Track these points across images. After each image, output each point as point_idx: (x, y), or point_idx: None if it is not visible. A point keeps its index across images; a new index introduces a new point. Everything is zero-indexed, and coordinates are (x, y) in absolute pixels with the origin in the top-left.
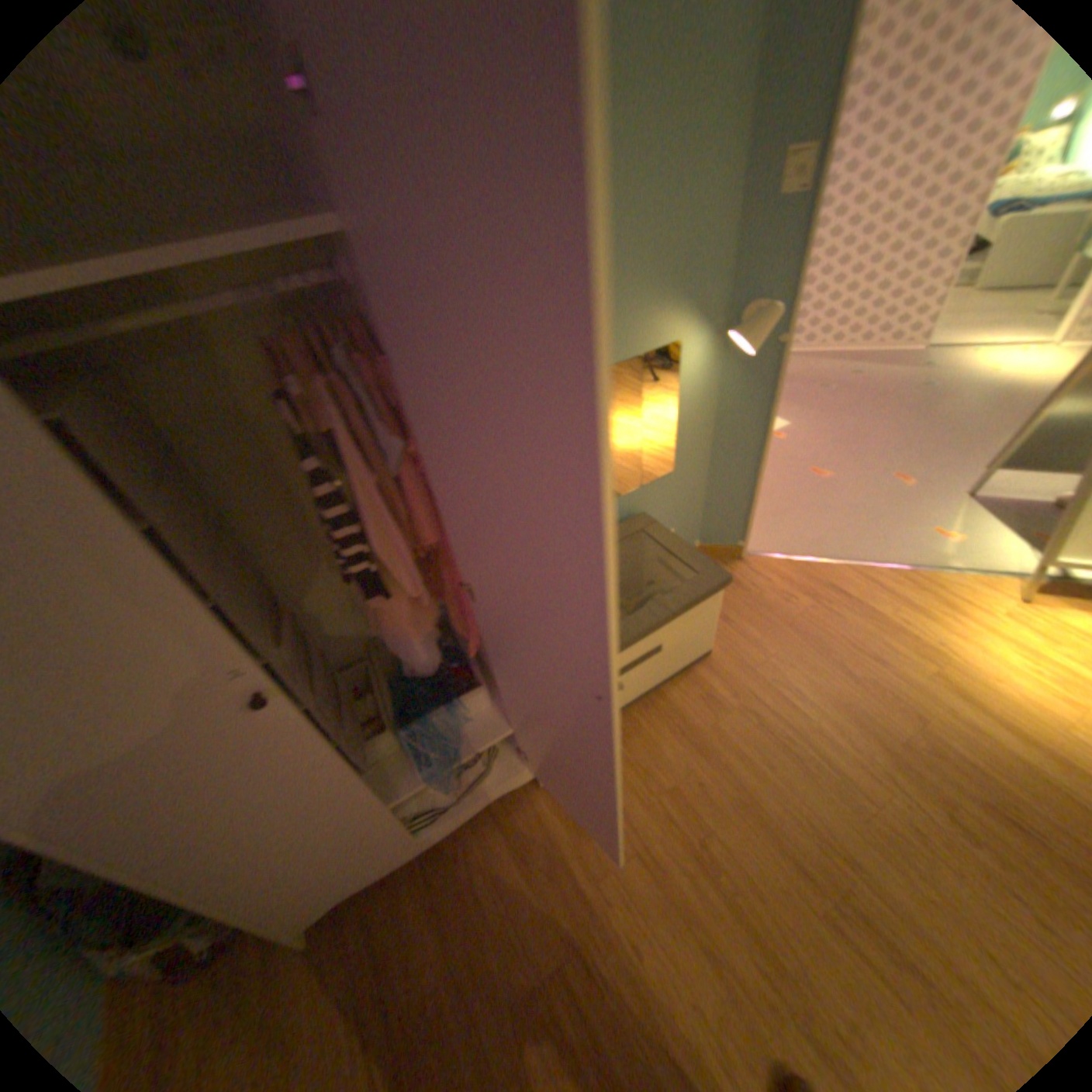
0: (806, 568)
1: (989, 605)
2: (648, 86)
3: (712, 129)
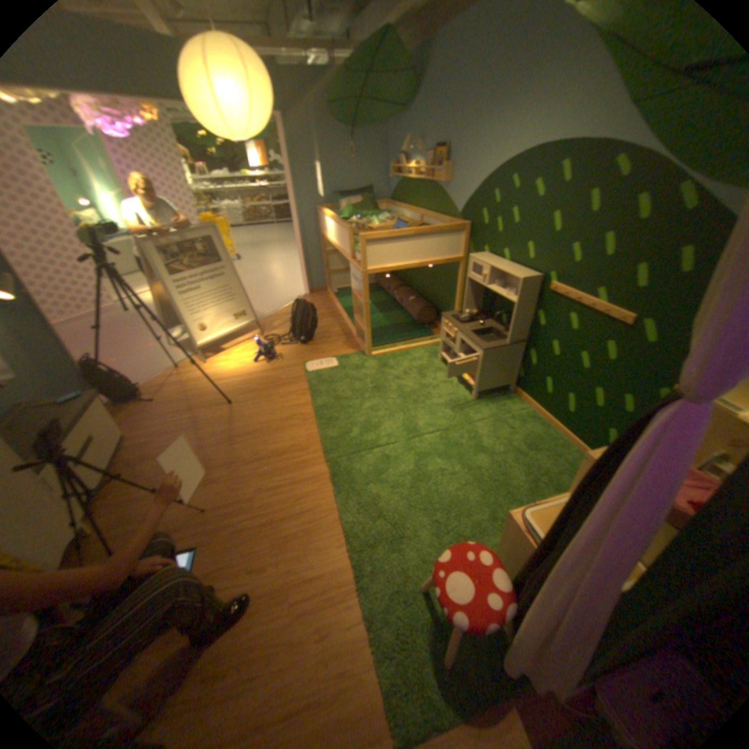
0: (139, 389)
1: (207, 358)
2: None
3: None
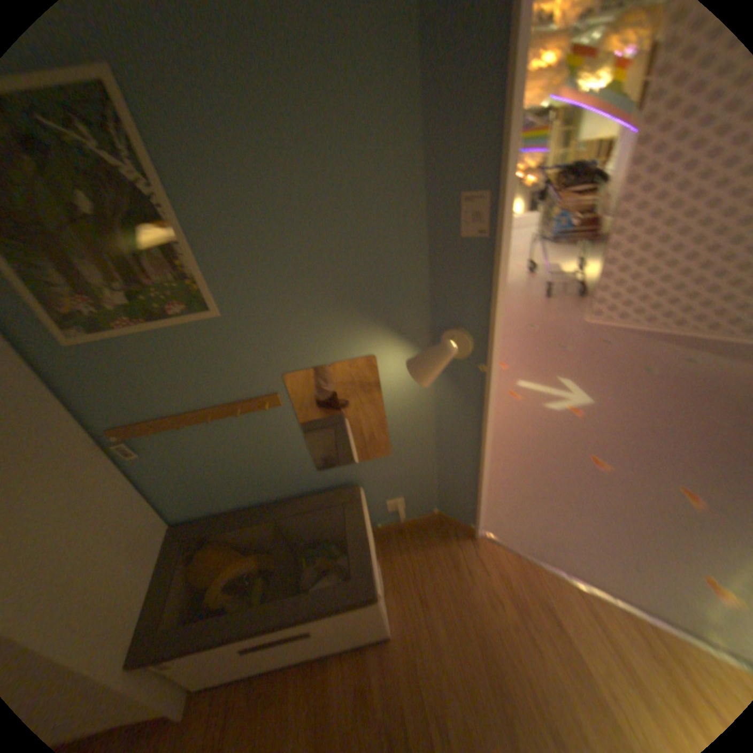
0: (534, 574)
1: None
2: (276, 141)
3: (371, 175)
